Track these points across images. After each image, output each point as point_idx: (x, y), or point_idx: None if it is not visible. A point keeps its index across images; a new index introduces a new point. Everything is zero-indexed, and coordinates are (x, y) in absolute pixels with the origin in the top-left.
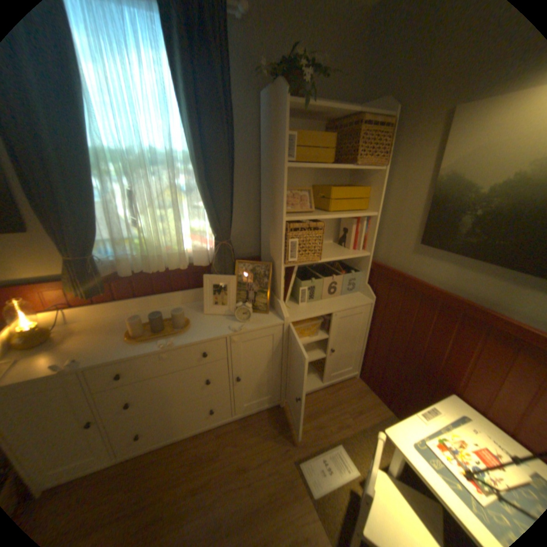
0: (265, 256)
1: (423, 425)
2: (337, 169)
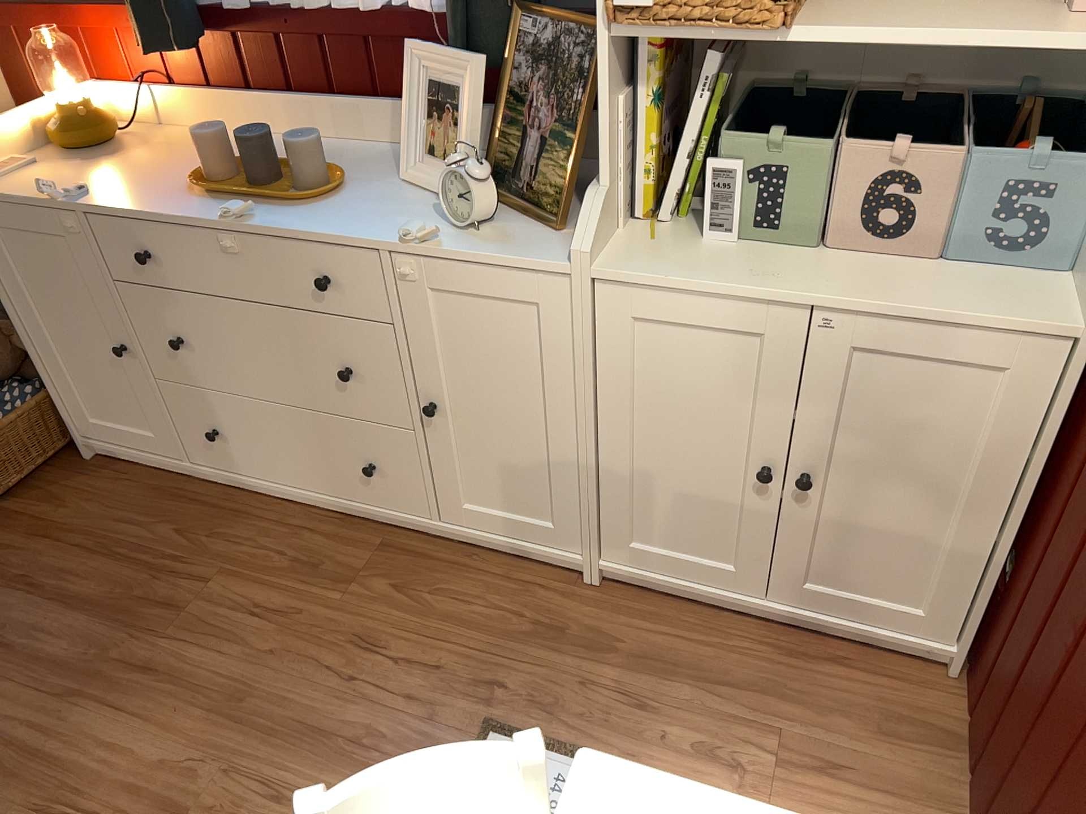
0: None
1: None
2: None
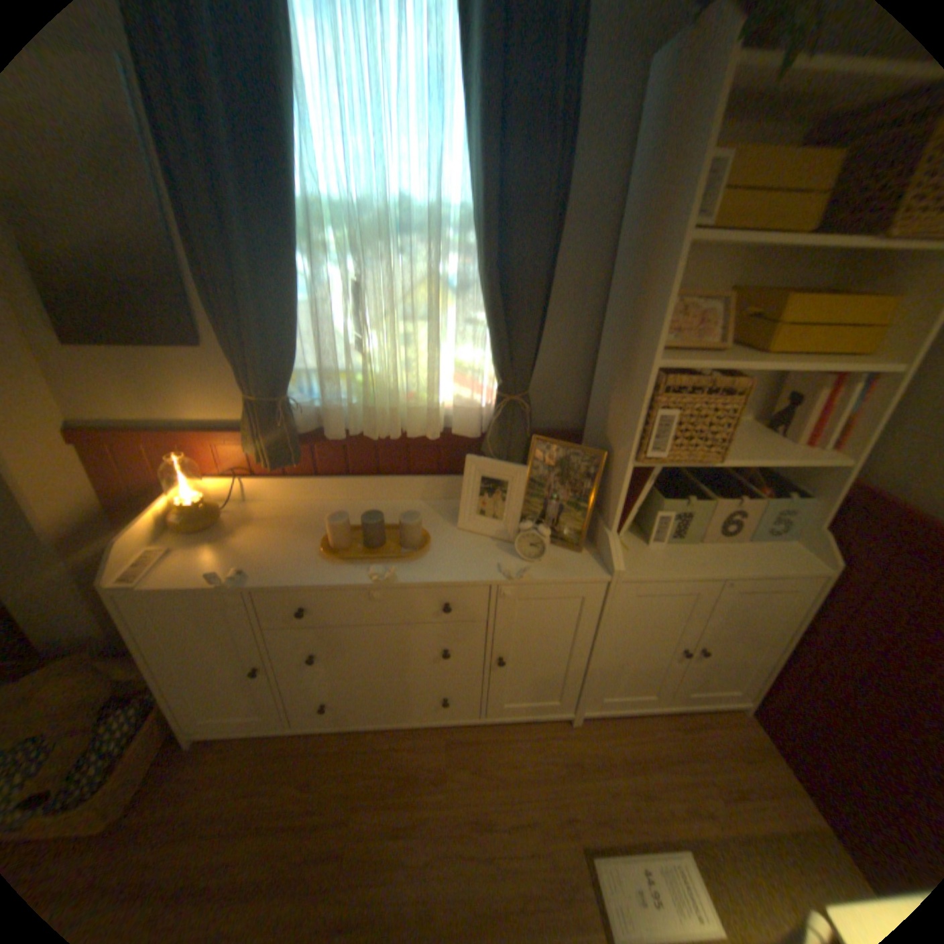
0: (595, 432)
1: None
2: (810, 249)
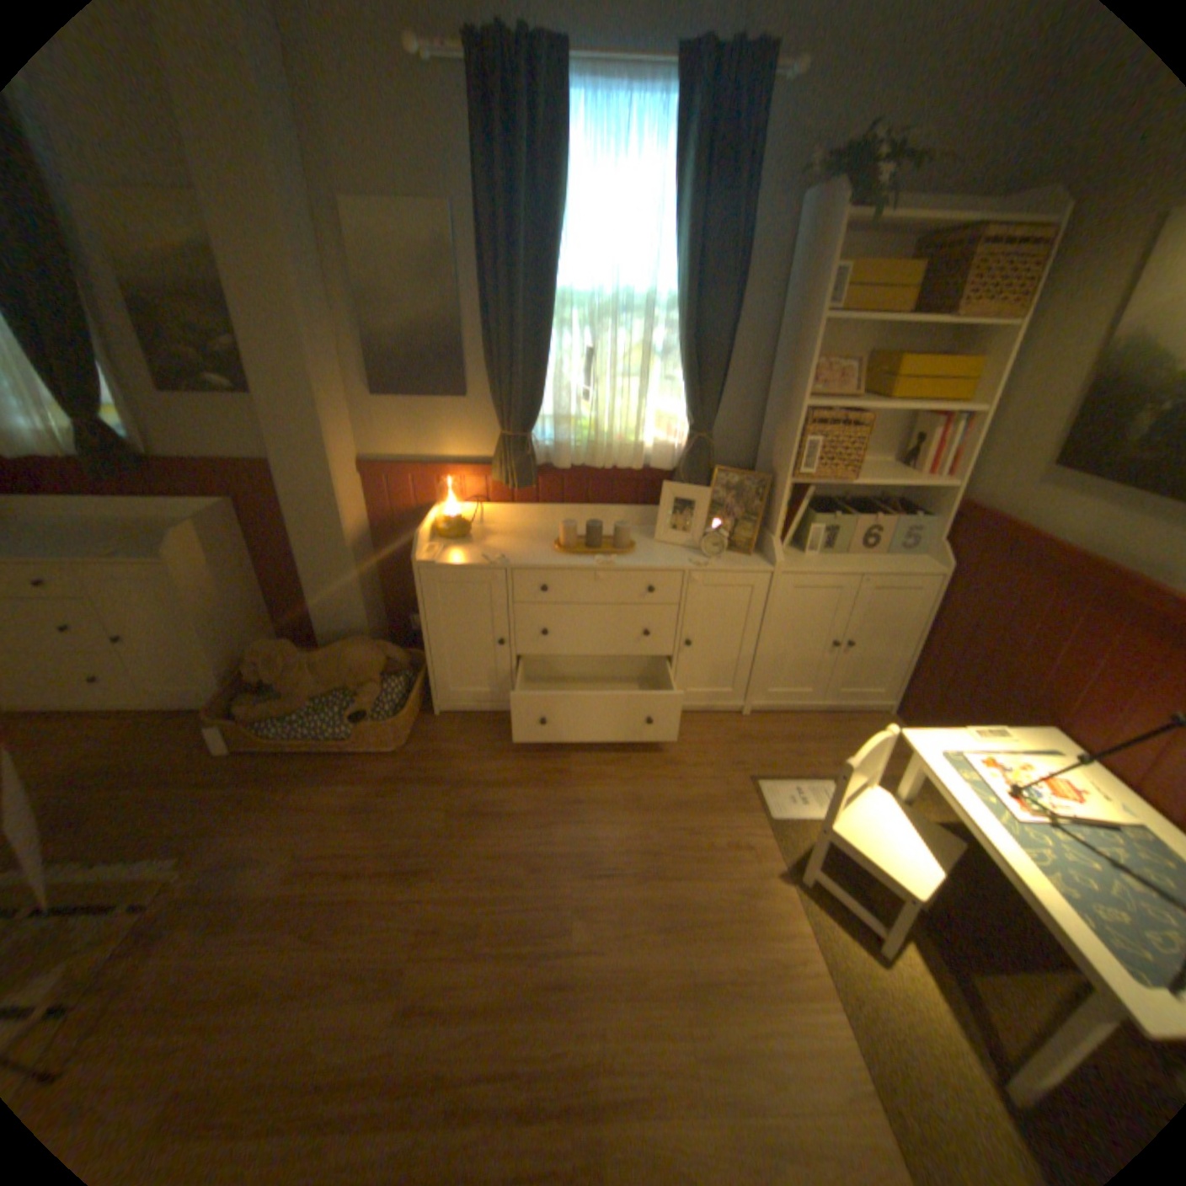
0: (762, 467)
1: (970, 741)
2: (925, 324)
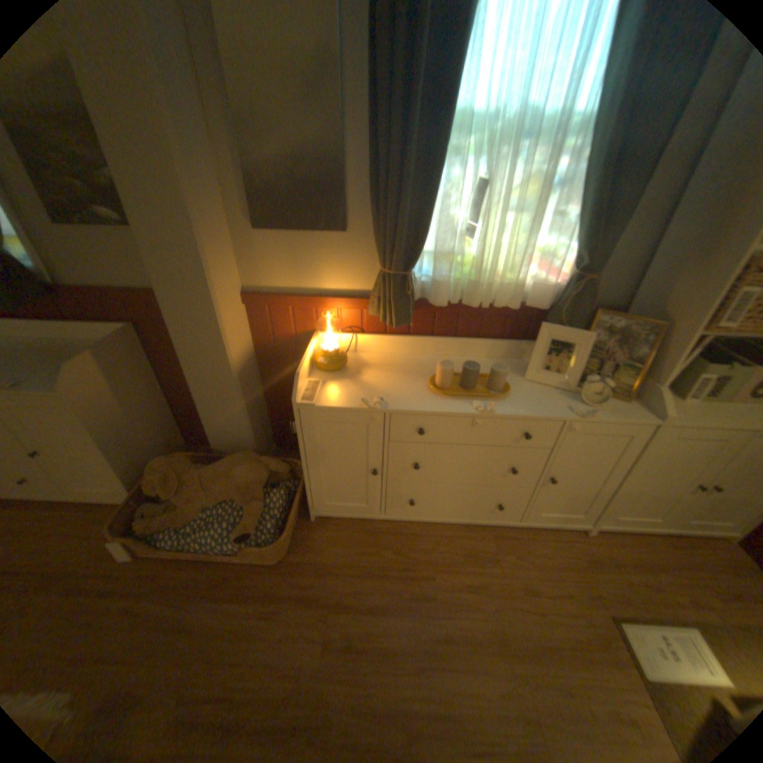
0: (646, 308)
1: None
2: None
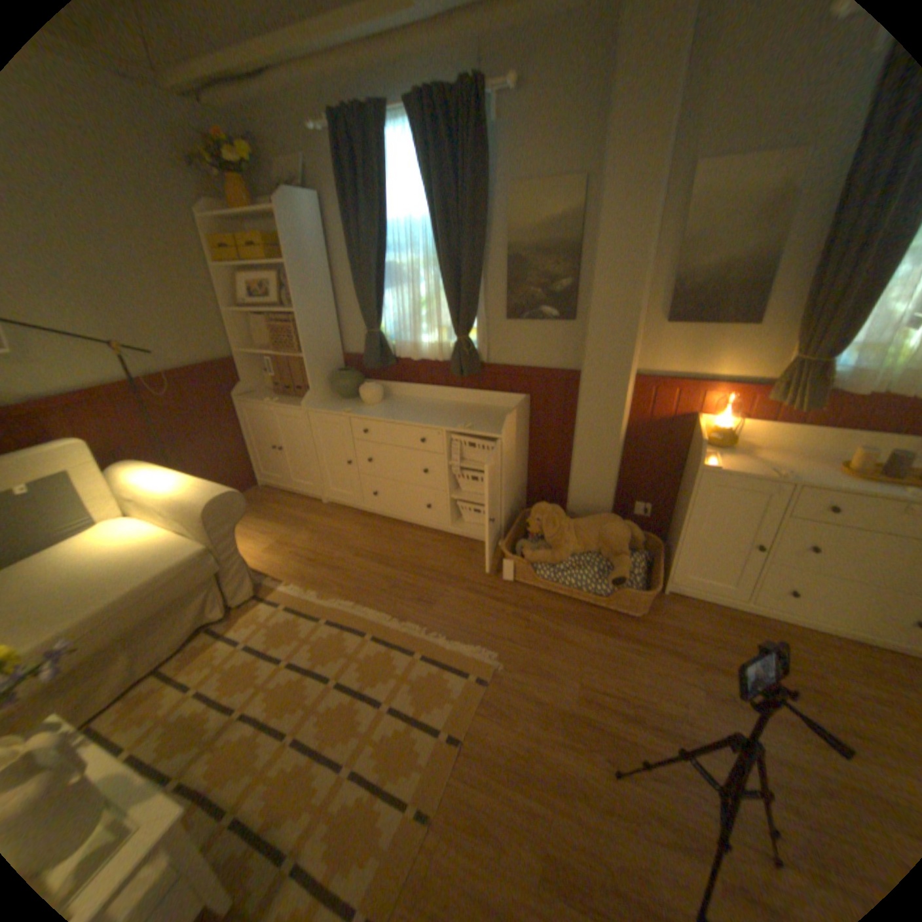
0: None
1: None
2: None
